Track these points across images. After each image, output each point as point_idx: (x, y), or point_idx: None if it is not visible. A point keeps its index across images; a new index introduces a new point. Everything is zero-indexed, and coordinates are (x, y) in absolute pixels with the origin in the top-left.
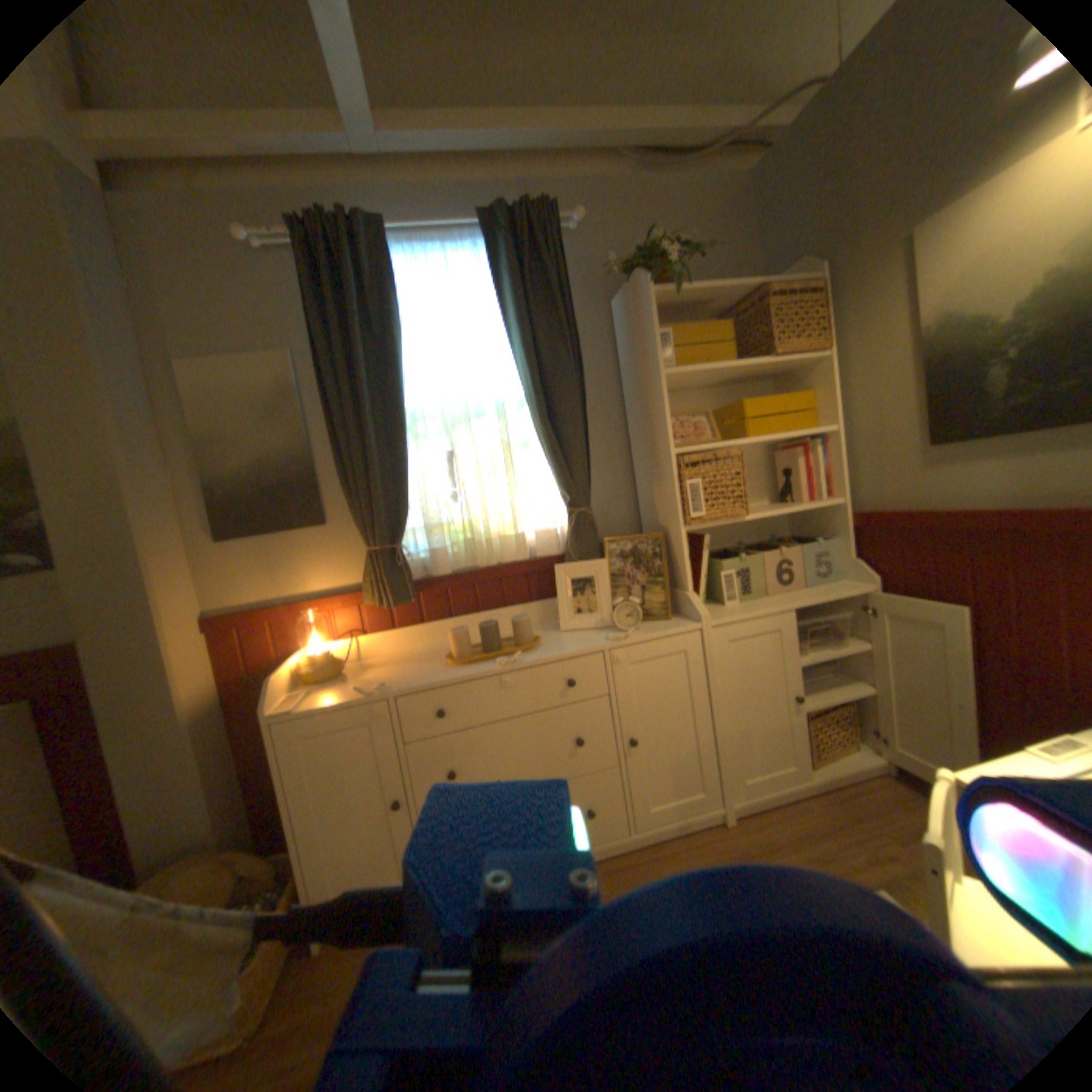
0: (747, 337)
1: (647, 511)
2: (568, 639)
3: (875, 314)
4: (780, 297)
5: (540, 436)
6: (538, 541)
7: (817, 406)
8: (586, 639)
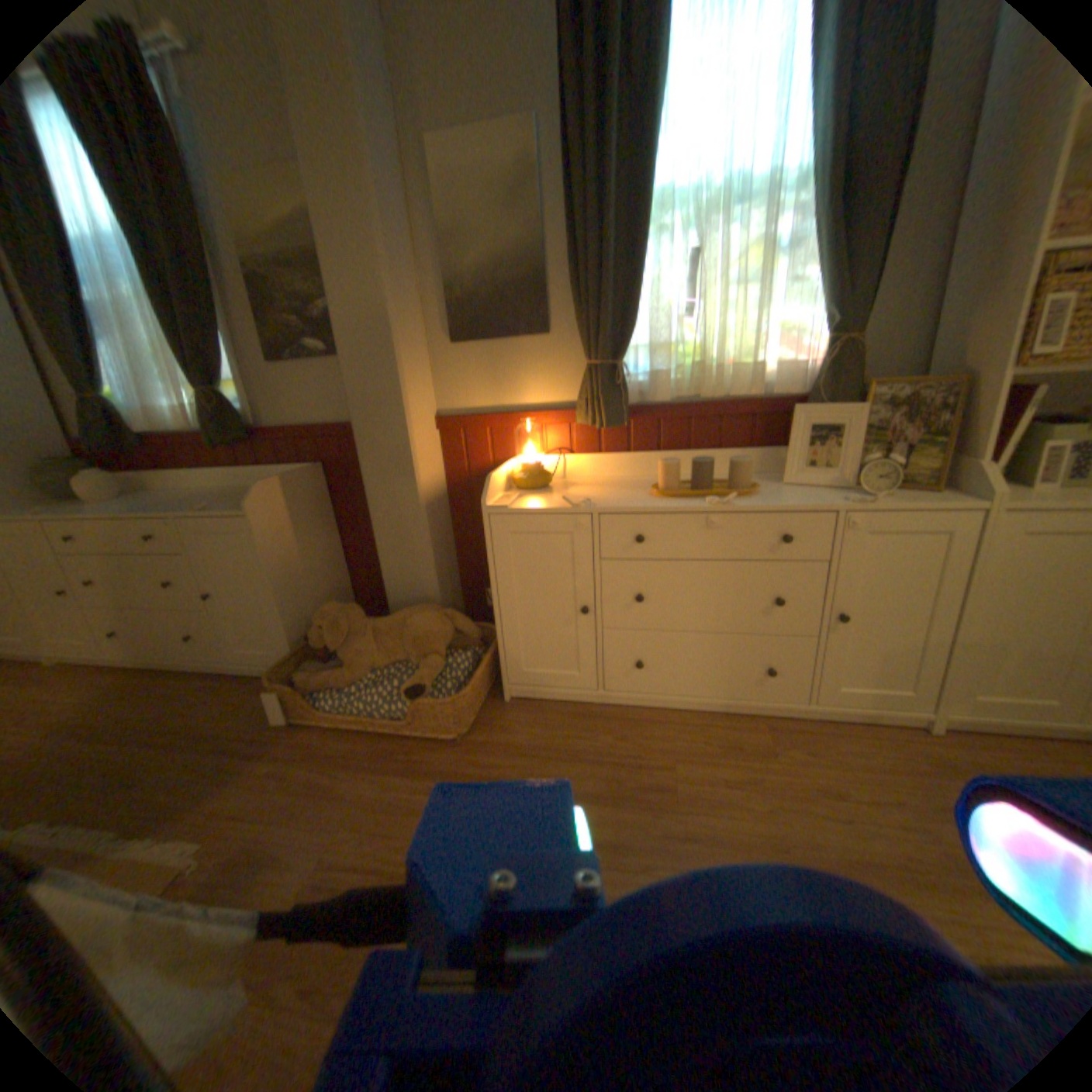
0: None
1: (950, 348)
2: (794, 494)
3: None
4: None
5: (822, 229)
6: (780, 376)
7: None
8: (818, 497)
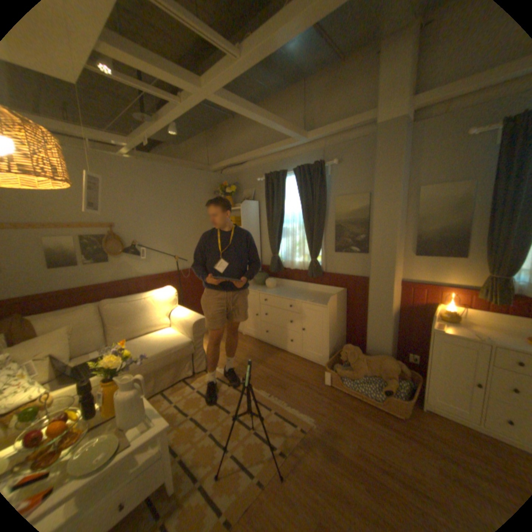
0: None
1: None
2: None
3: None
4: None
5: None
6: None
7: None
8: None
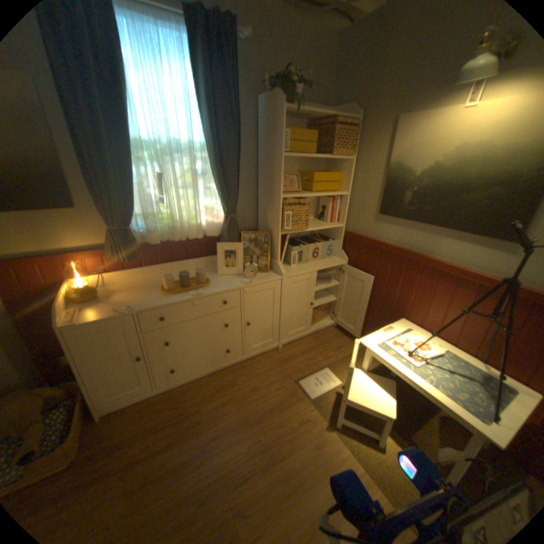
0: (322, 140)
1: (262, 218)
2: (223, 281)
3: (375, 147)
4: (339, 121)
5: (214, 174)
6: (207, 228)
7: (342, 181)
8: (232, 282)
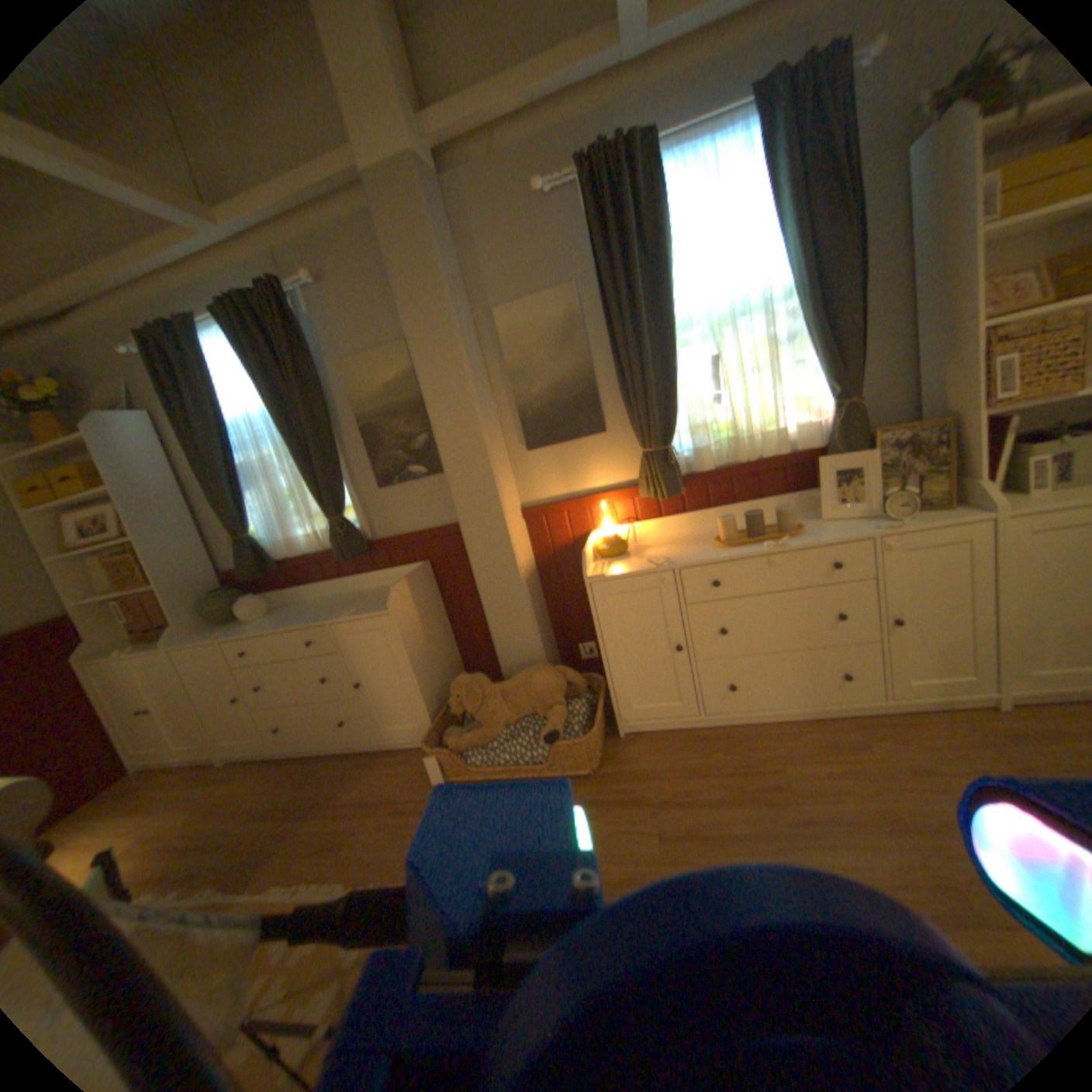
0: None
1: (933, 394)
2: (833, 527)
3: None
4: None
5: (810, 327)
6: (799, 434)
7: None
8: (853, 527)
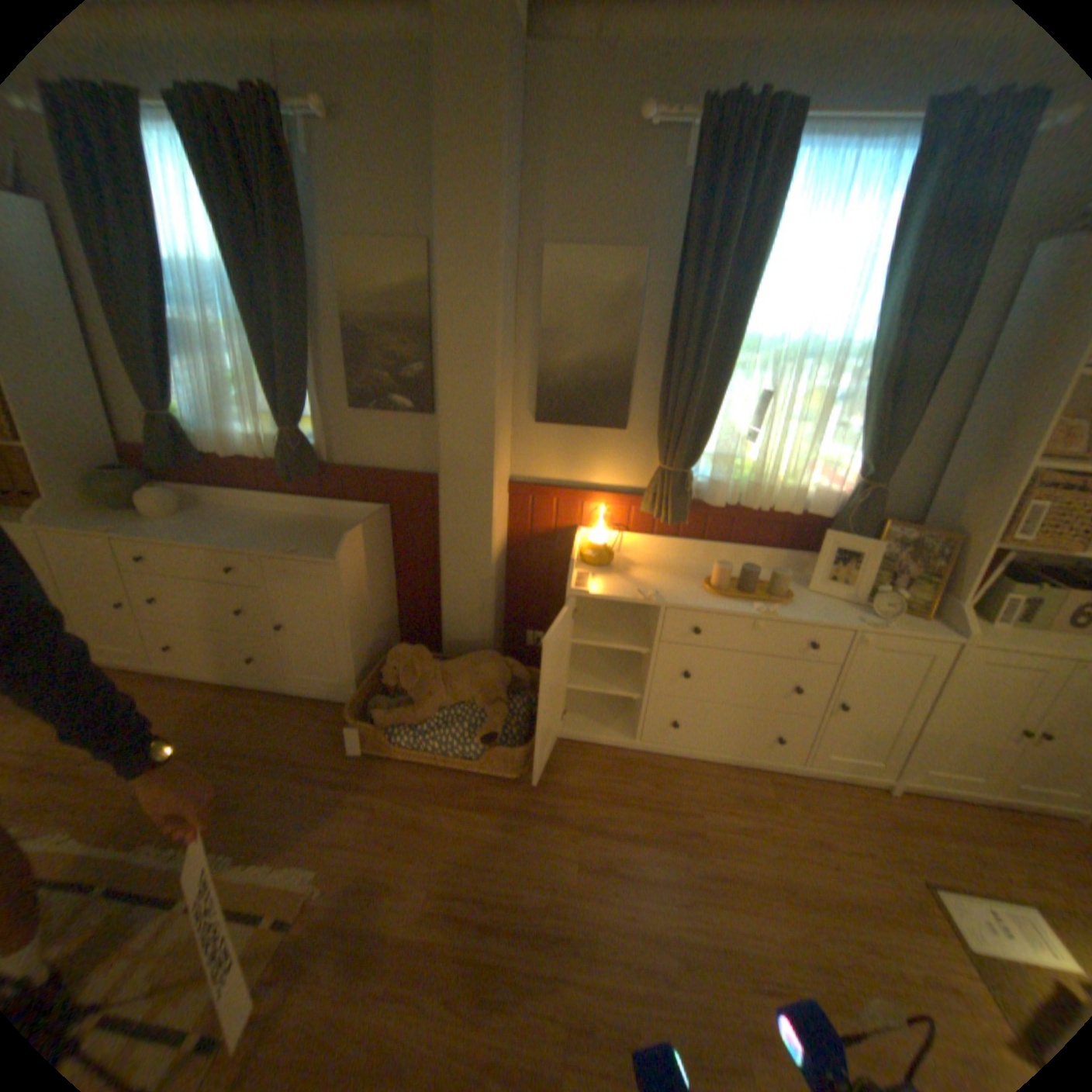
0: None
1: (949, 503)
2: (818, 605)
3: None
4: None
5: (872, 399)
6: (813, 497)
7: None
8: (838, 613)
